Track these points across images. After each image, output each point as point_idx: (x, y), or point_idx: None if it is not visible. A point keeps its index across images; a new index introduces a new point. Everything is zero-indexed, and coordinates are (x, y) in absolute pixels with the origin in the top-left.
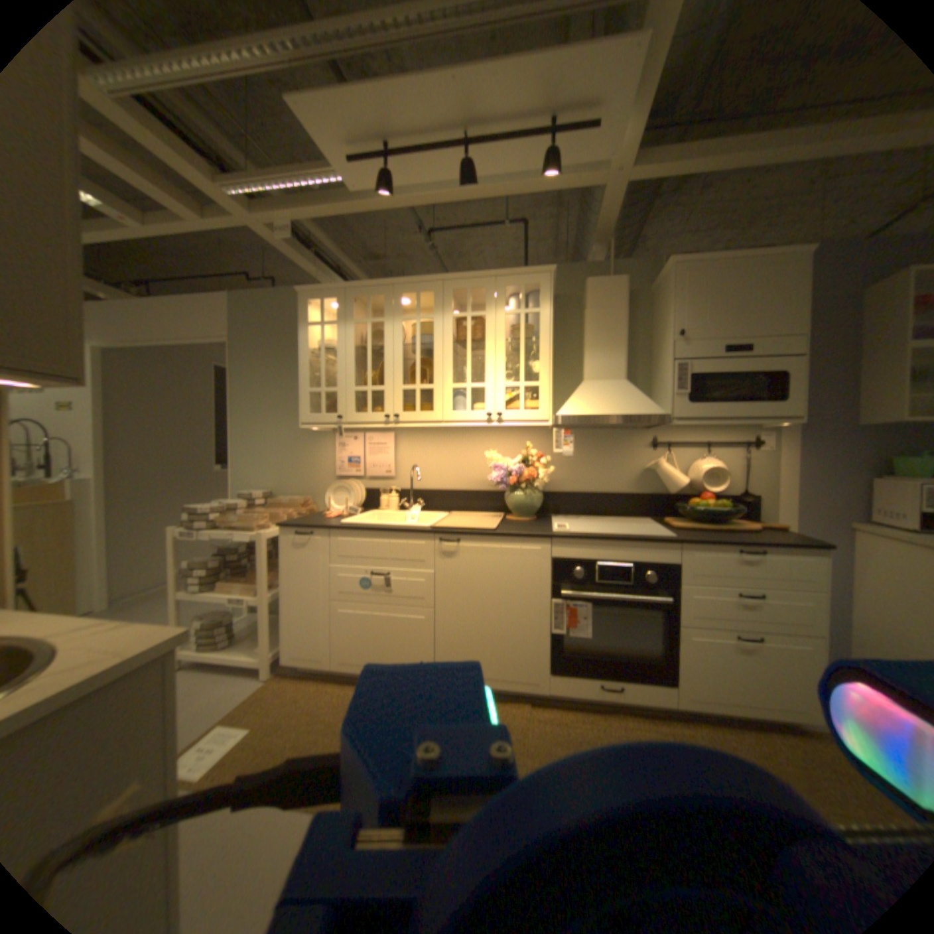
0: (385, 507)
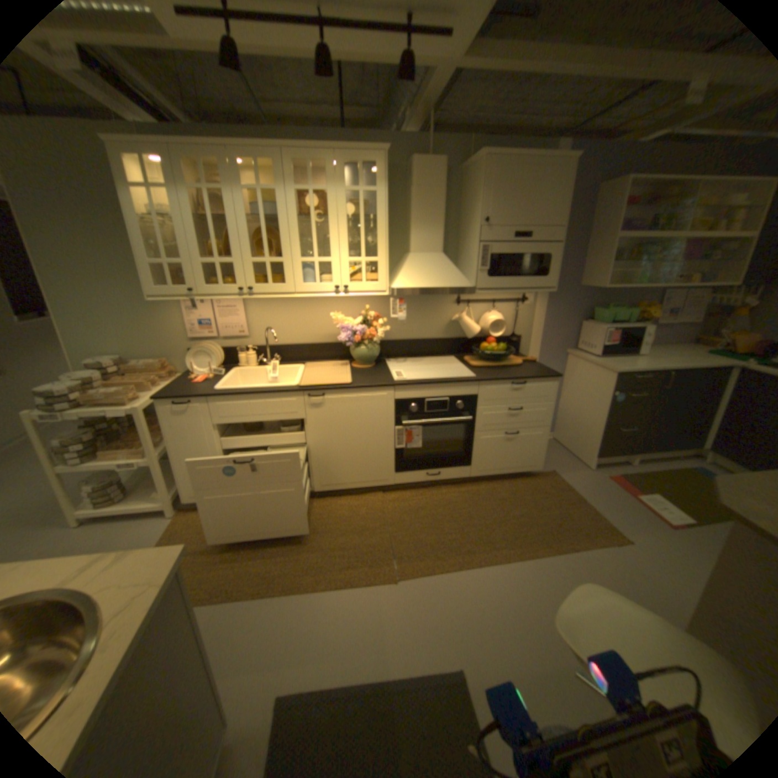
0: (246, 366)
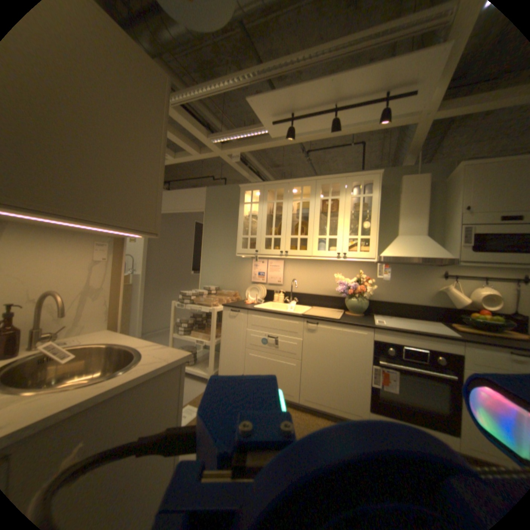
0: (276, 301)
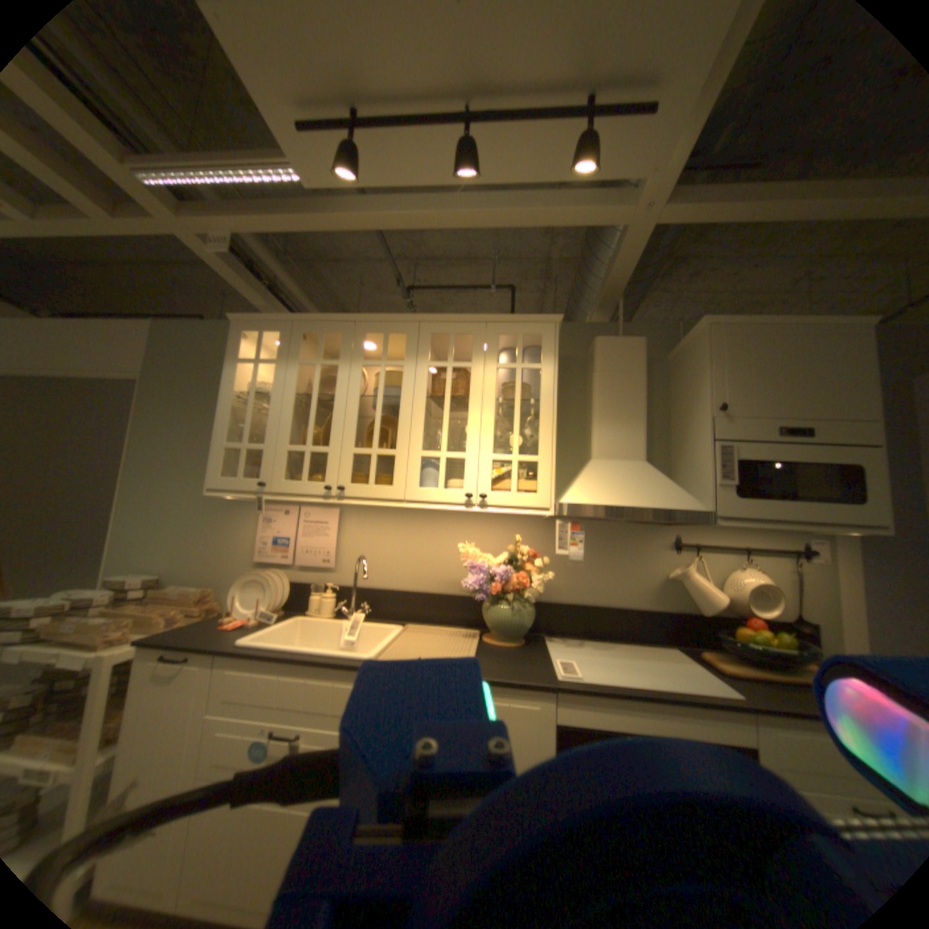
0: (315, 613)
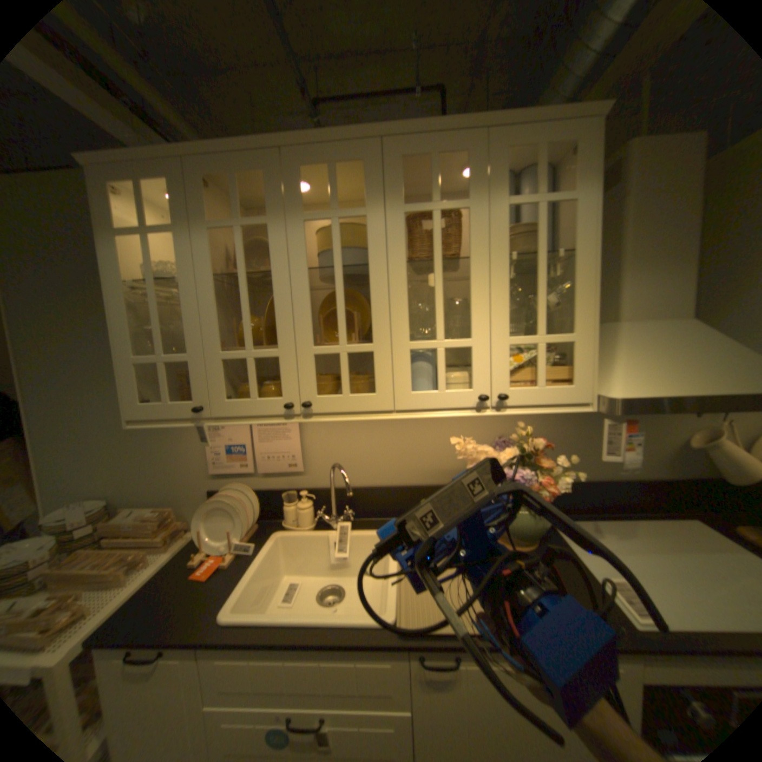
0: (293, 525)
